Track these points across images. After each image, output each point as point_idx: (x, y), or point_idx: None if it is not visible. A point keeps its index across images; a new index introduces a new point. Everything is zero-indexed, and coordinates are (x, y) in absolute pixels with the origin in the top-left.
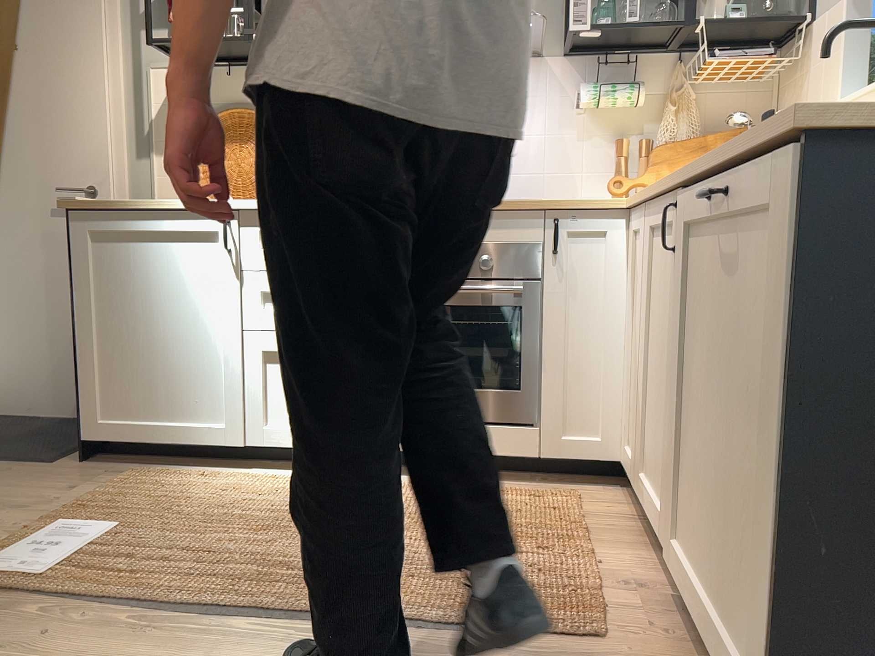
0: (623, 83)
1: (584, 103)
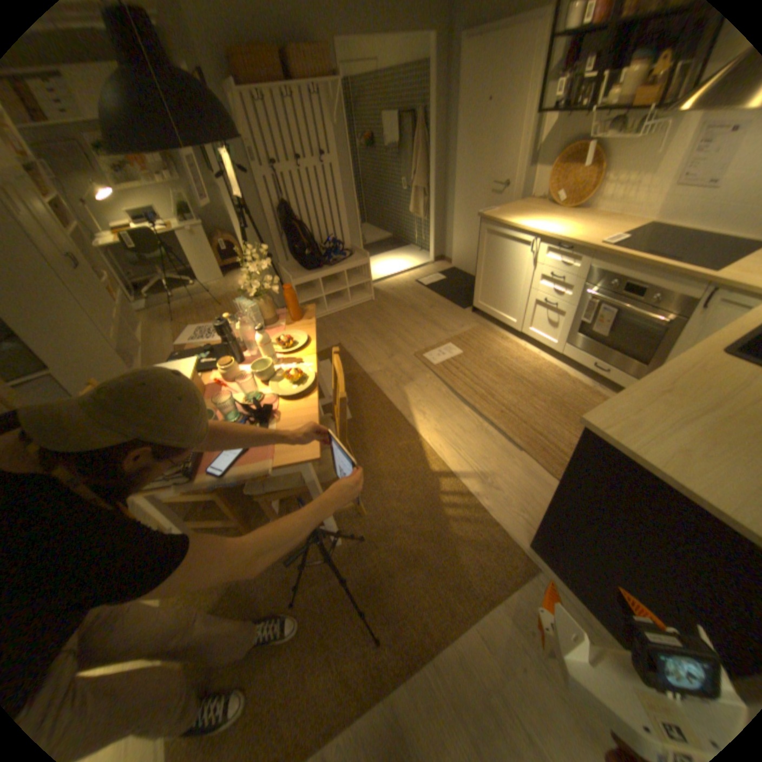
0: None
1: None
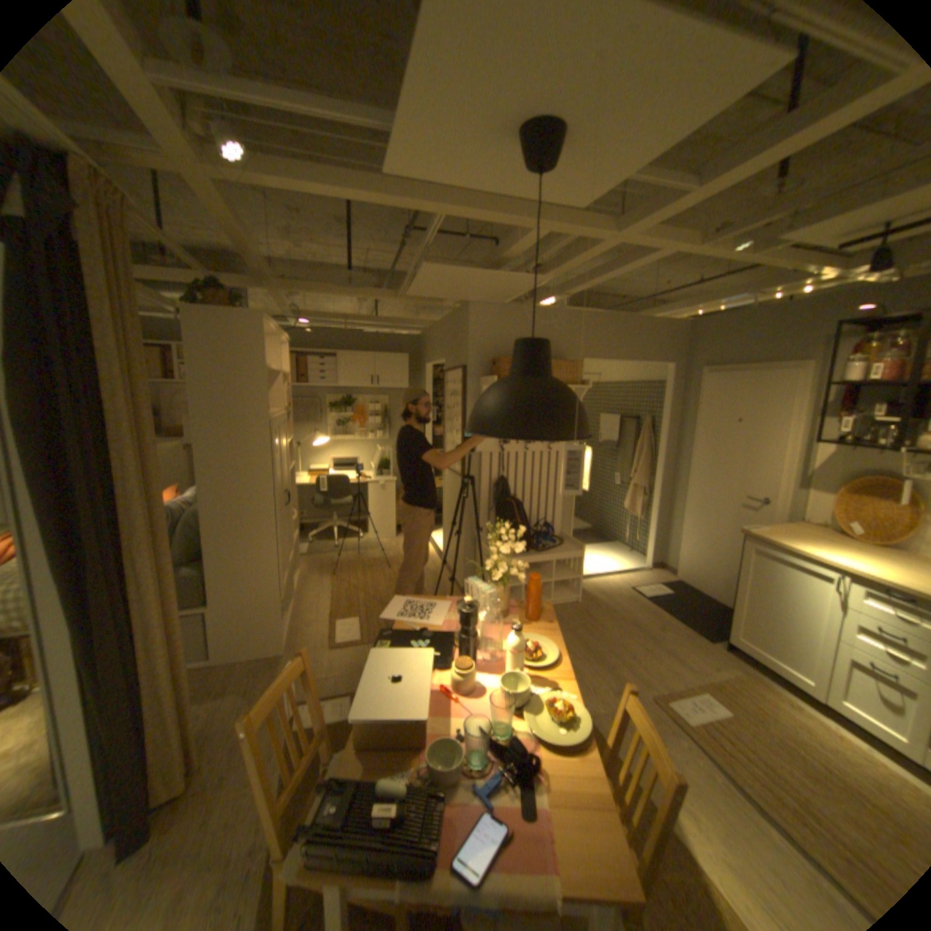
0: None
1: None
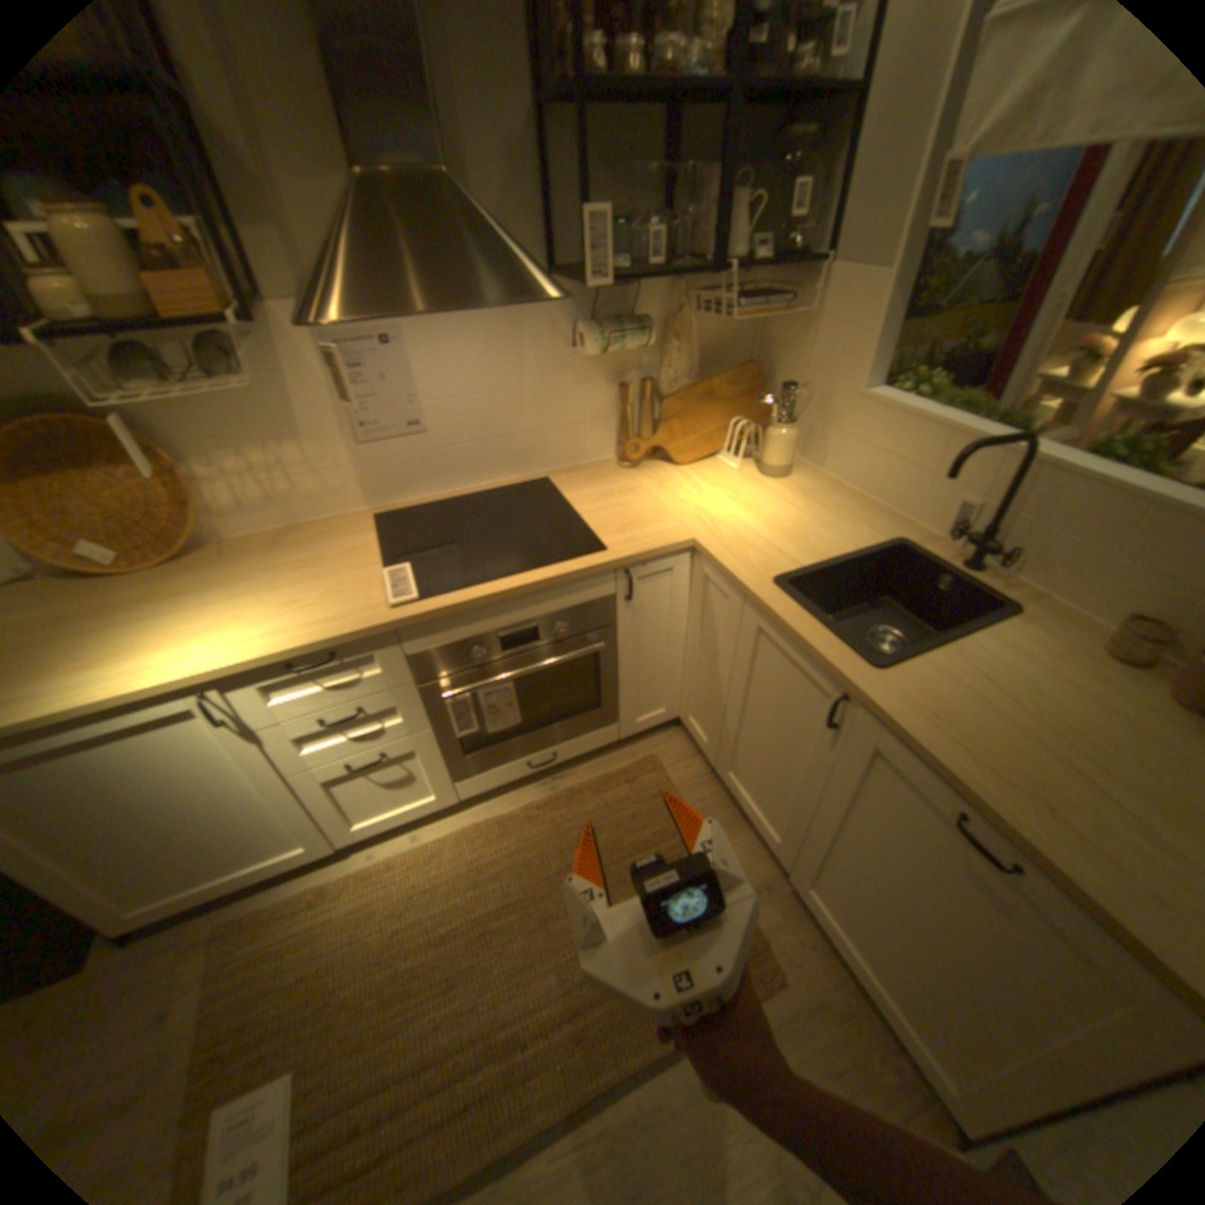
0: (629, 321)
1: (586, 347)
